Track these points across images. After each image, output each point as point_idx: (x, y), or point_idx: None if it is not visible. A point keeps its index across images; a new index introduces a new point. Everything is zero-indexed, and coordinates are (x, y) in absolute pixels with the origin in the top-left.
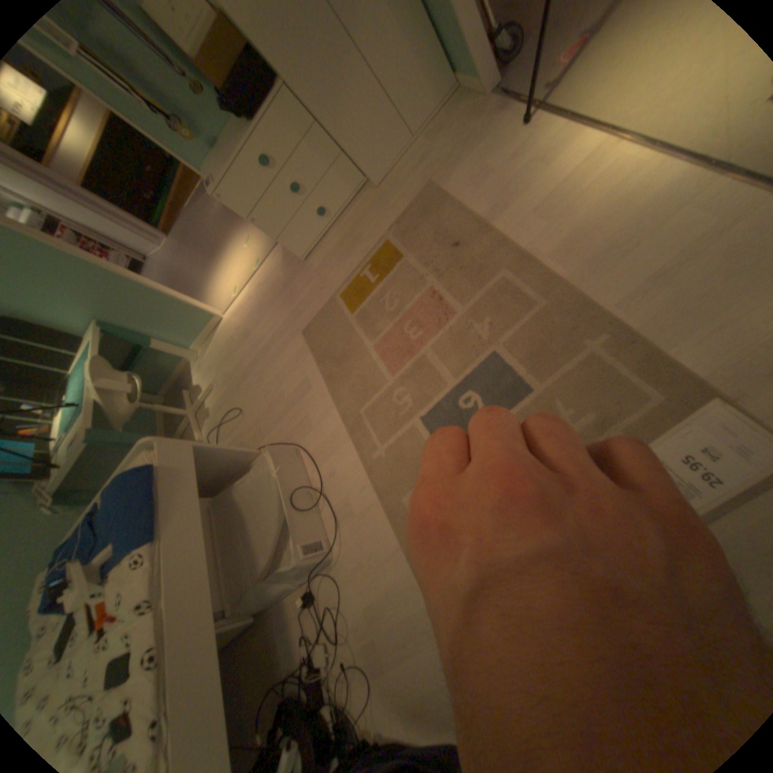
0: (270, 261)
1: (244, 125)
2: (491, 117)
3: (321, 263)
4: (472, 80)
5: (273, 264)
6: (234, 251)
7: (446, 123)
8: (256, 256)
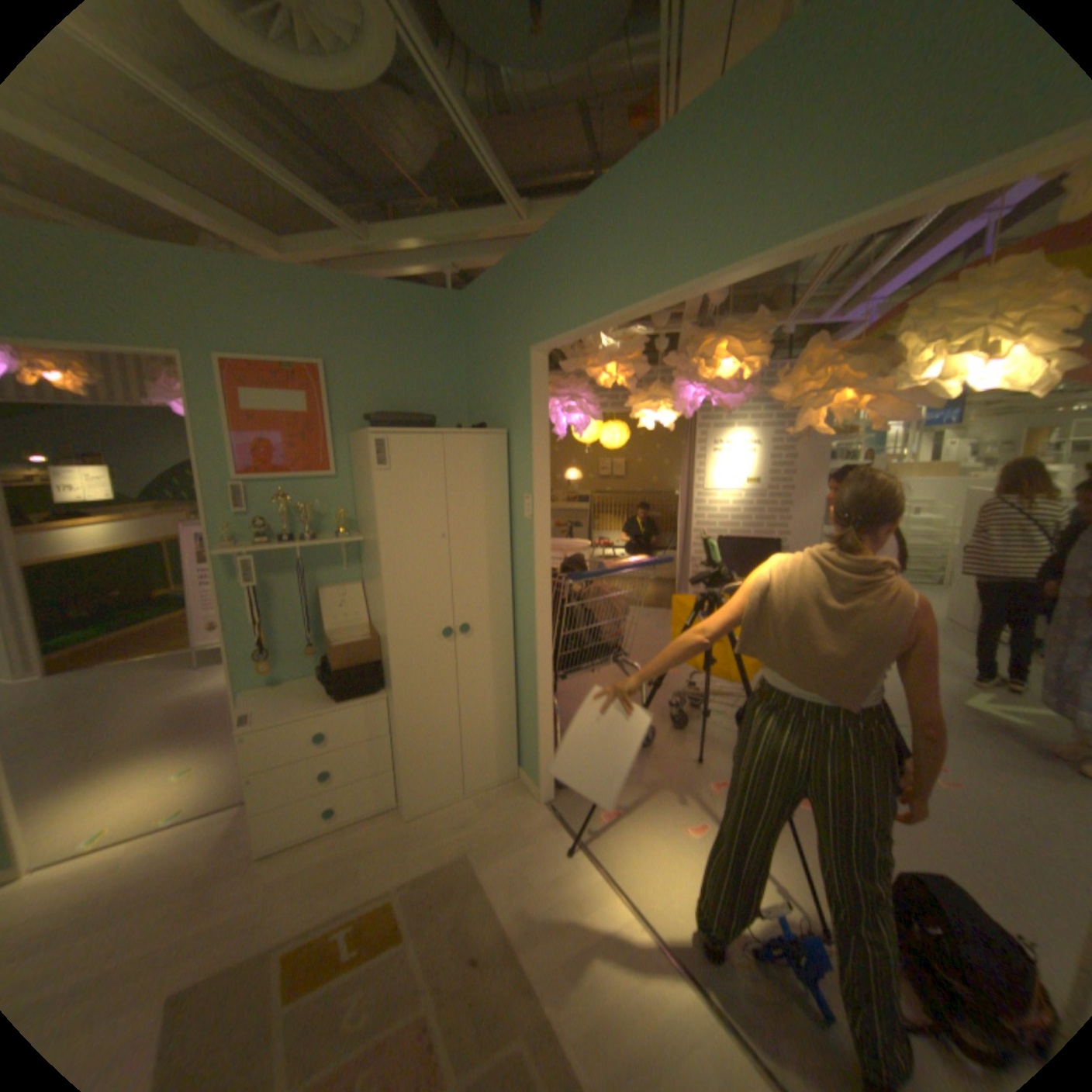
0: (199, 833)
1: (325, 703)
2: (540, 830)
3: (279, 885)
4: (531, 786)
5: (200, 839)
6: (148, 779)
7: (498, 806)
8: (180, 810)
